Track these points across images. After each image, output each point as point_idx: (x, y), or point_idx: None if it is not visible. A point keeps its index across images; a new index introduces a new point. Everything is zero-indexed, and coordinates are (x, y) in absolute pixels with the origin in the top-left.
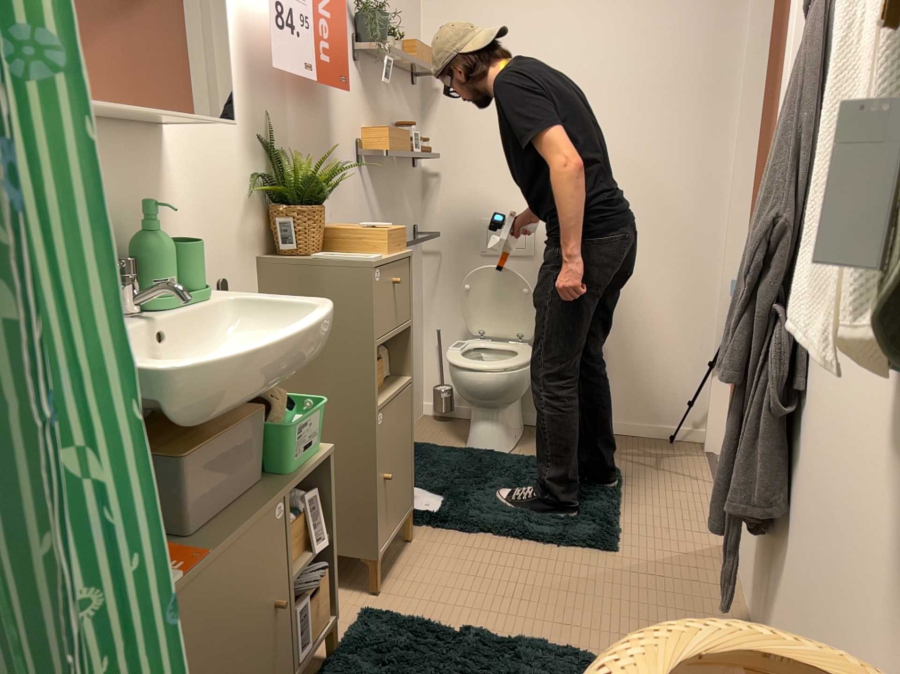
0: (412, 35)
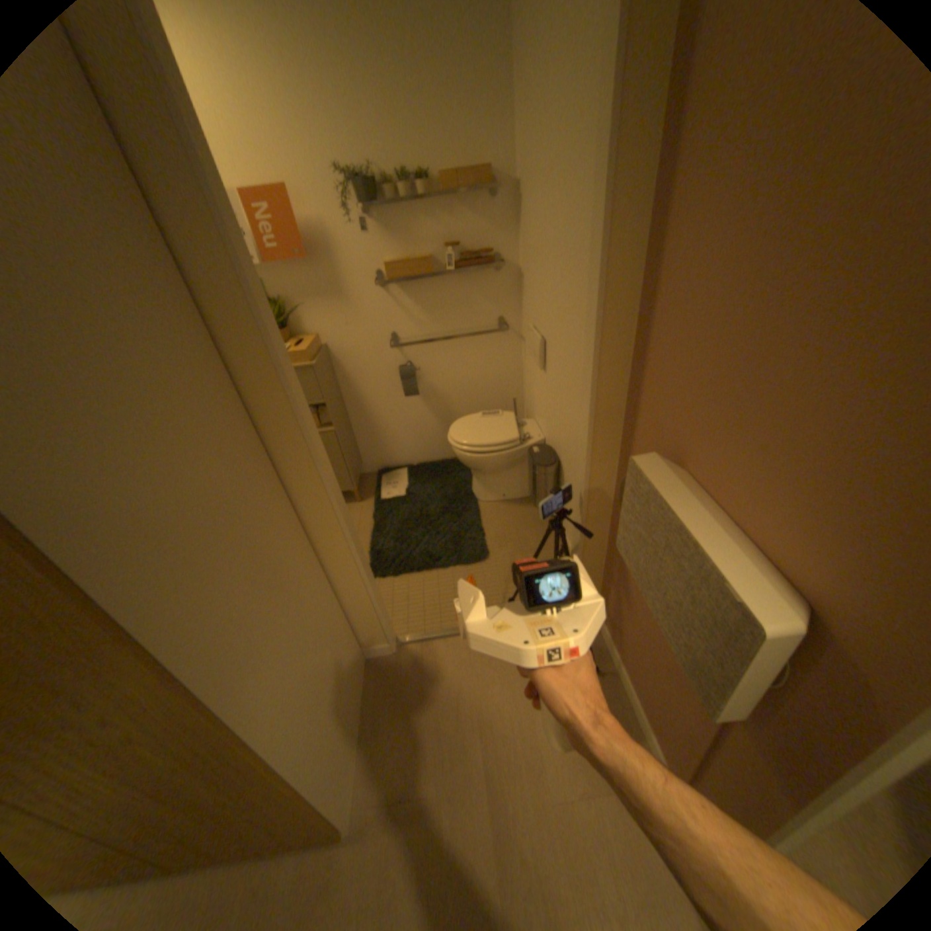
0: (485, 140)
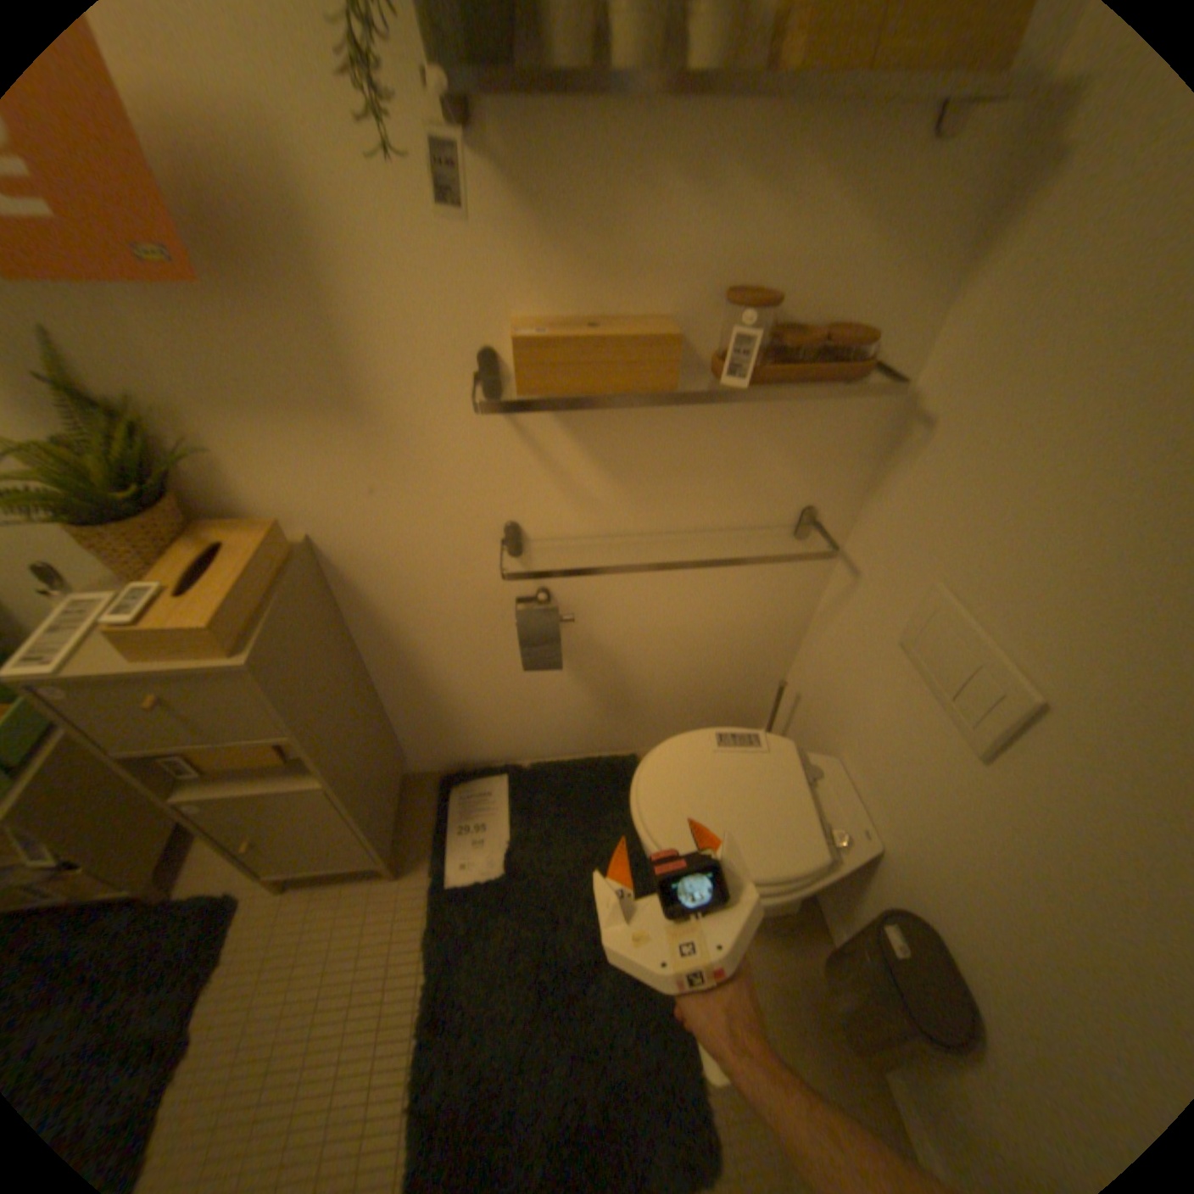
0: None
